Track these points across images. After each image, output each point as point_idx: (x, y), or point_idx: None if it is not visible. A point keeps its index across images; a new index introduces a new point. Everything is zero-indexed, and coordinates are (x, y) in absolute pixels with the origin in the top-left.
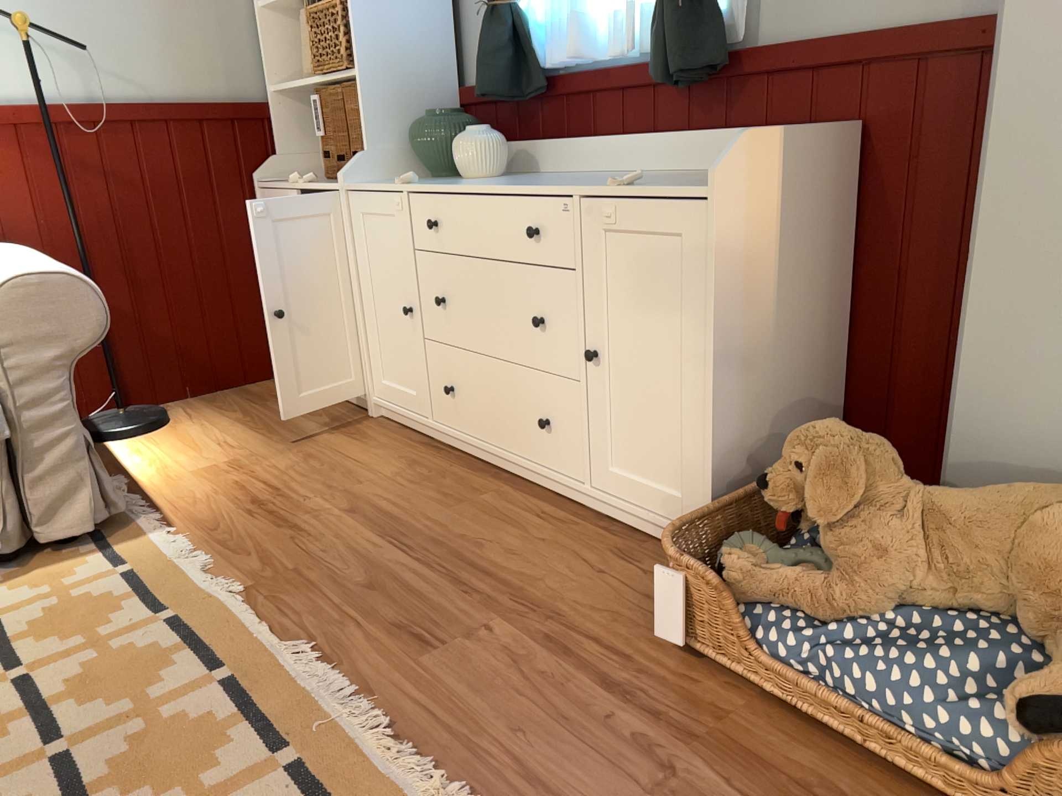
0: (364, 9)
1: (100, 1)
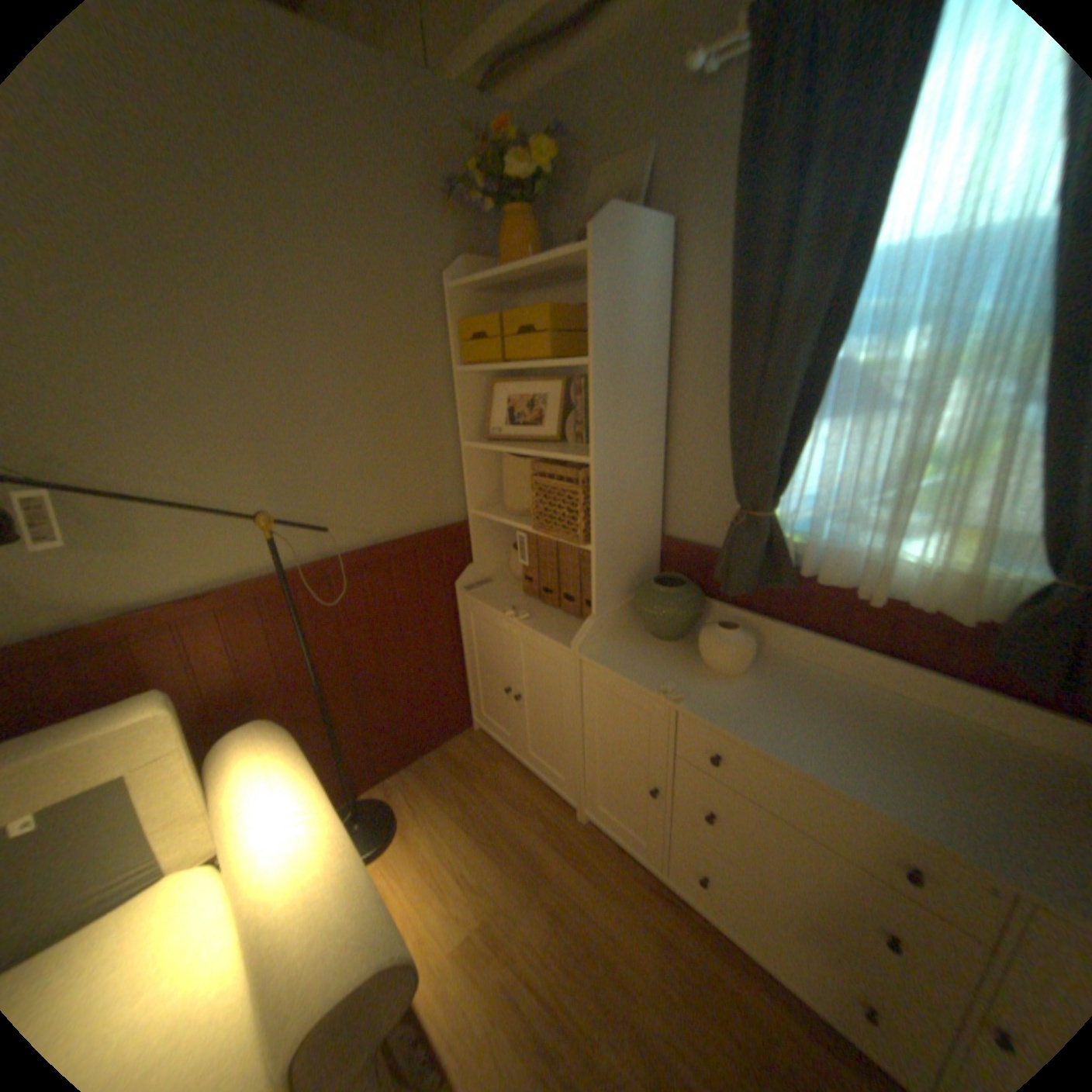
0: (605, 492)
1: (330, 460)
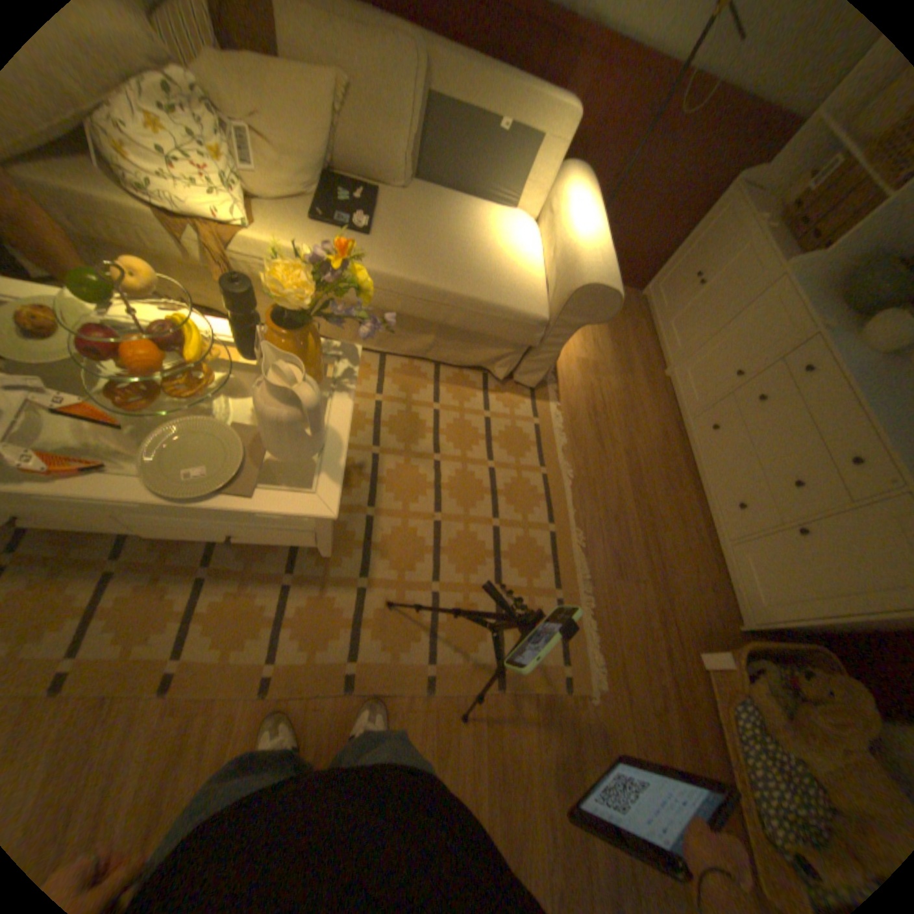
0: None
1: None
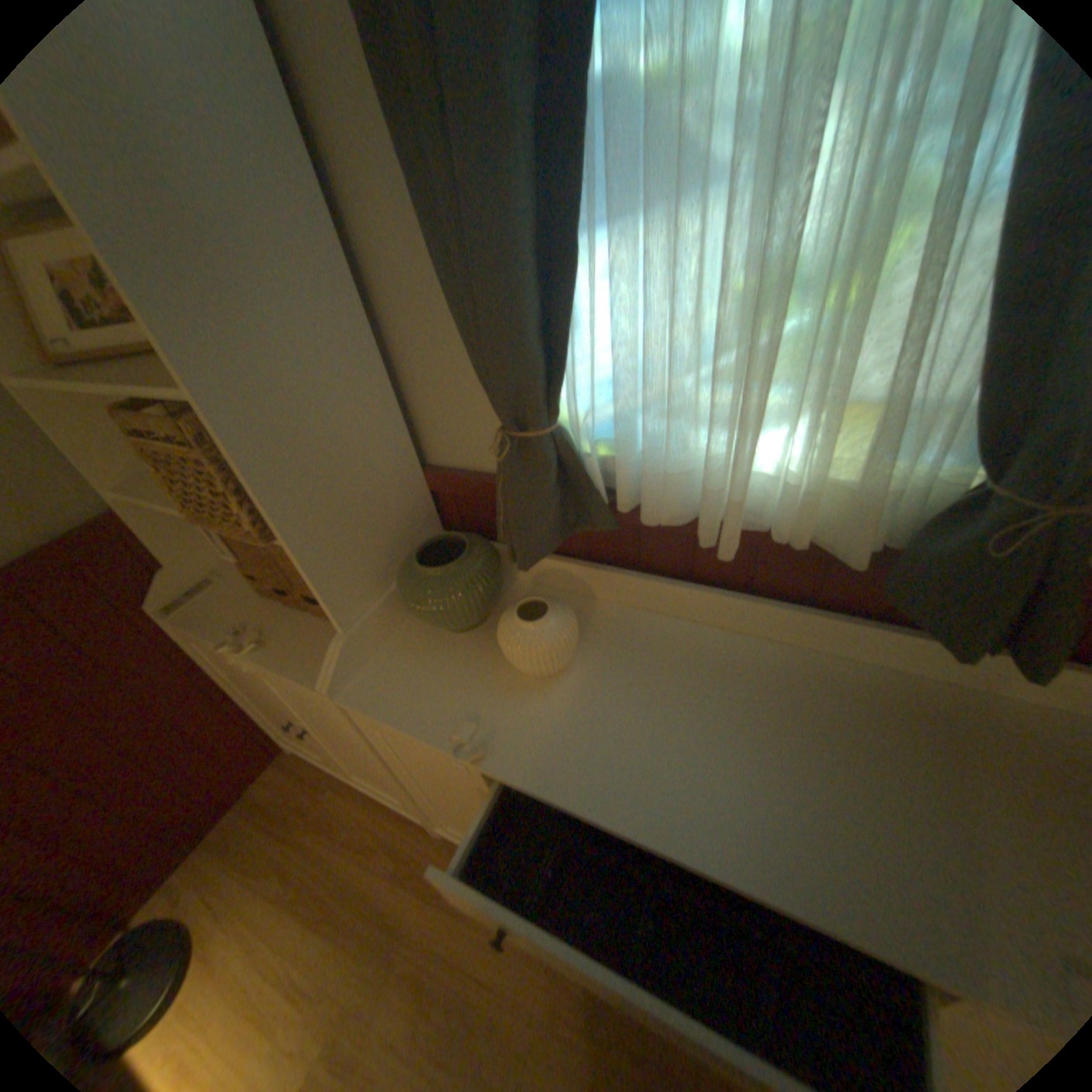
0: (258, 448)
1: None
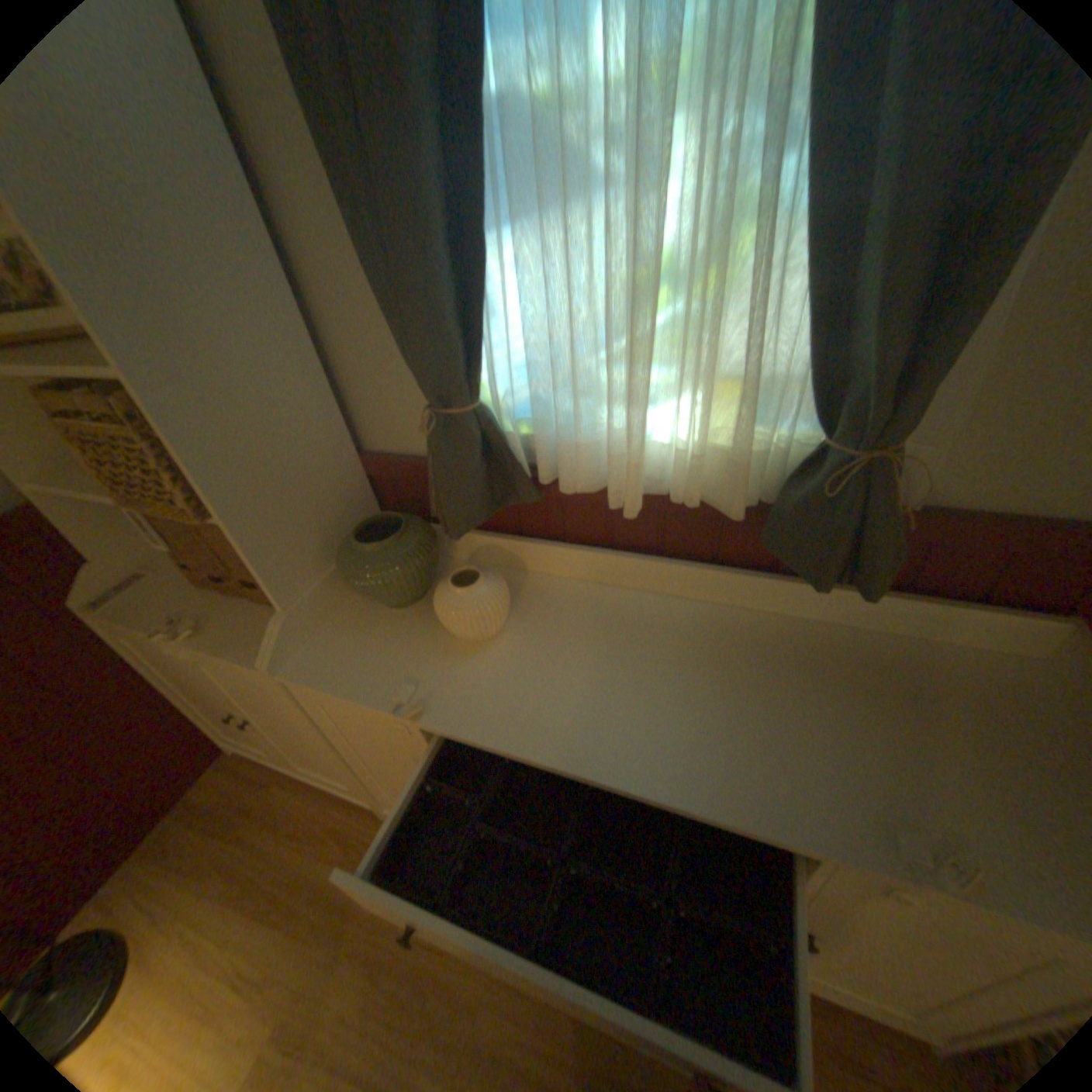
0: (190, 426)
1: None
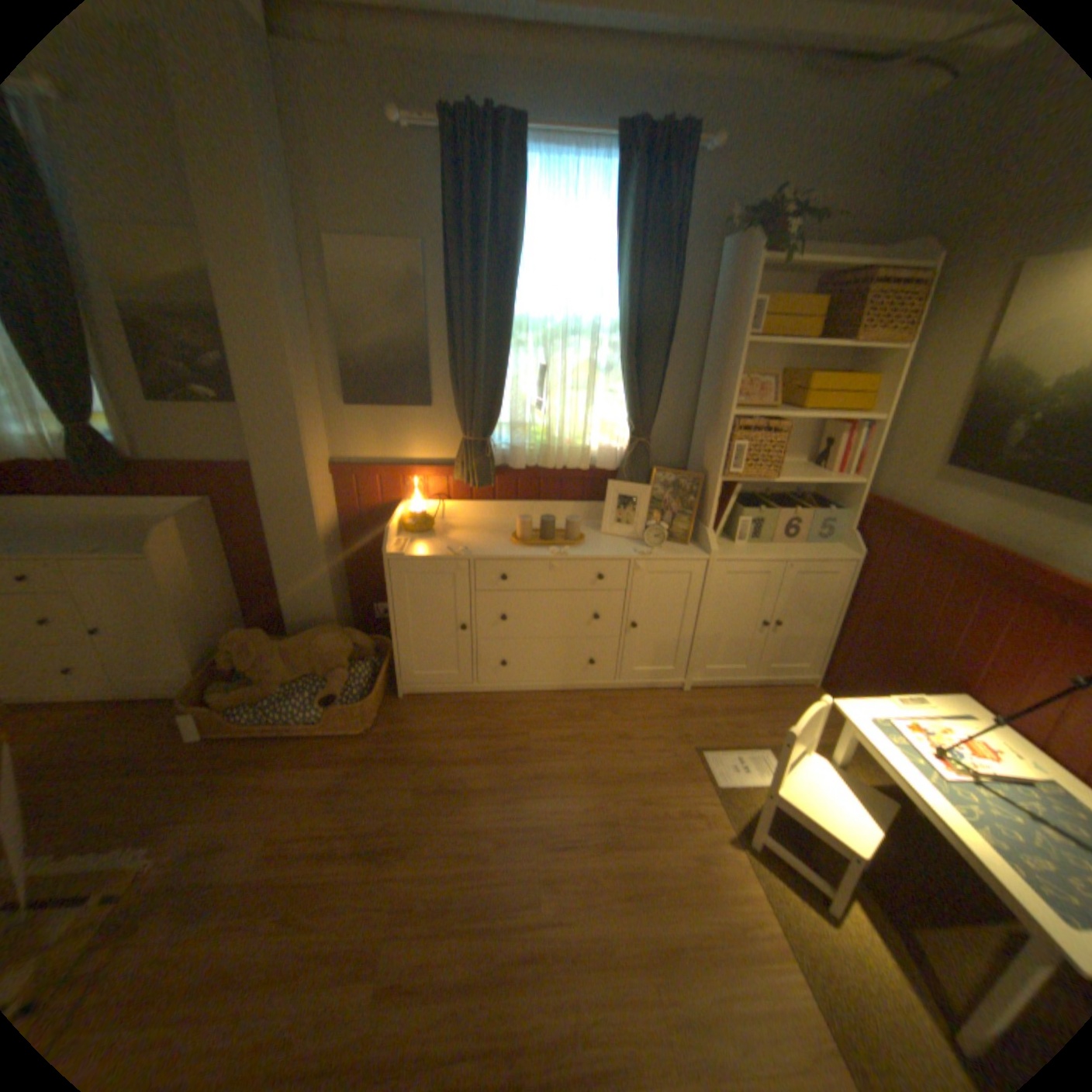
0: None
1: None
